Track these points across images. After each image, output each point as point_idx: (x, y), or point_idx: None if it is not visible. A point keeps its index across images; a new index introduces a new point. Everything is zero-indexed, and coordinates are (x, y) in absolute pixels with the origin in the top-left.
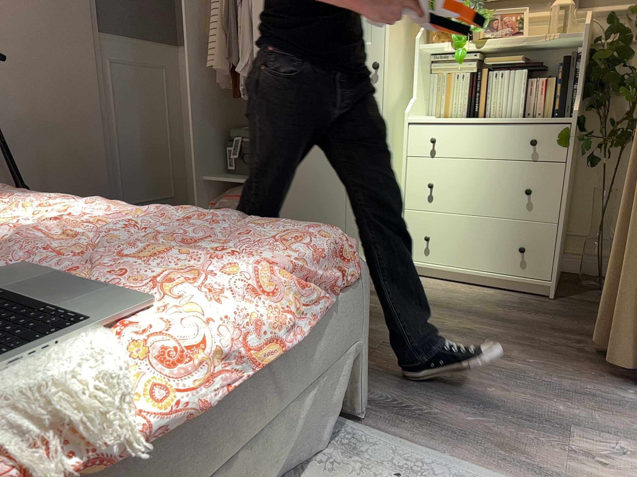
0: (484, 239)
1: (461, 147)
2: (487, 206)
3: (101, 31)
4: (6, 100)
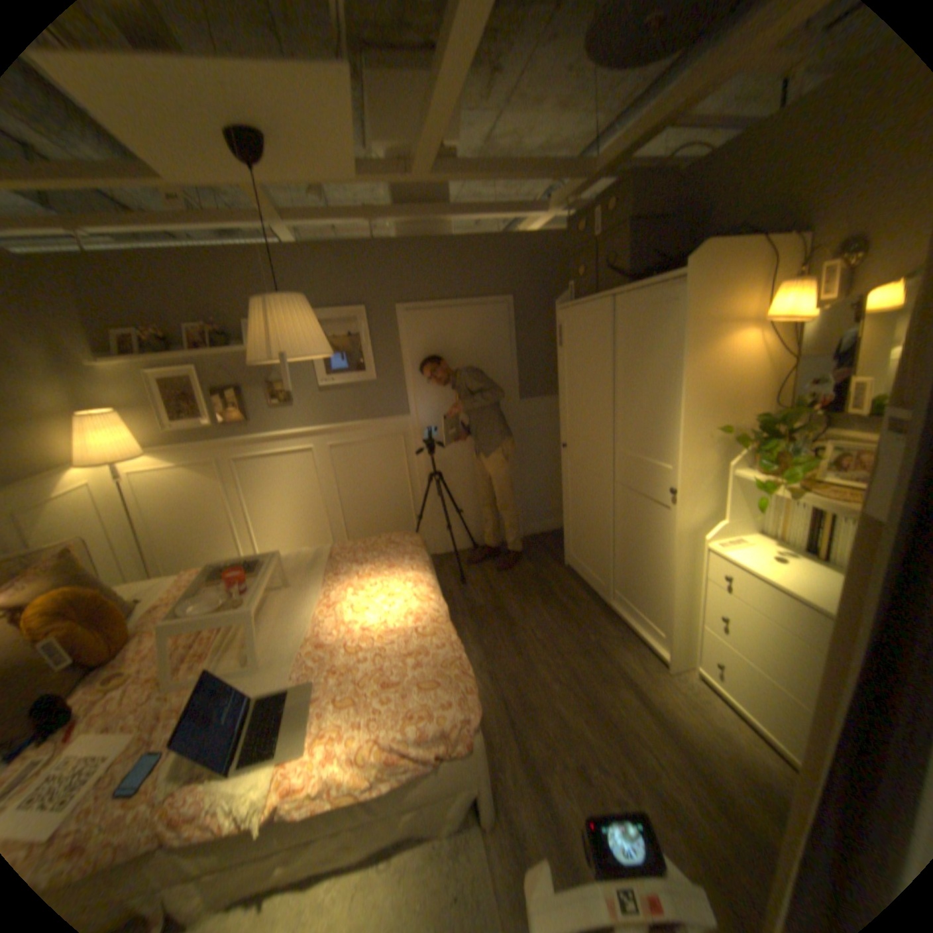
0: (777, 707)
1: (757, 600)
2: (781, 676)
3: (521, 399)
4: (455, 459)
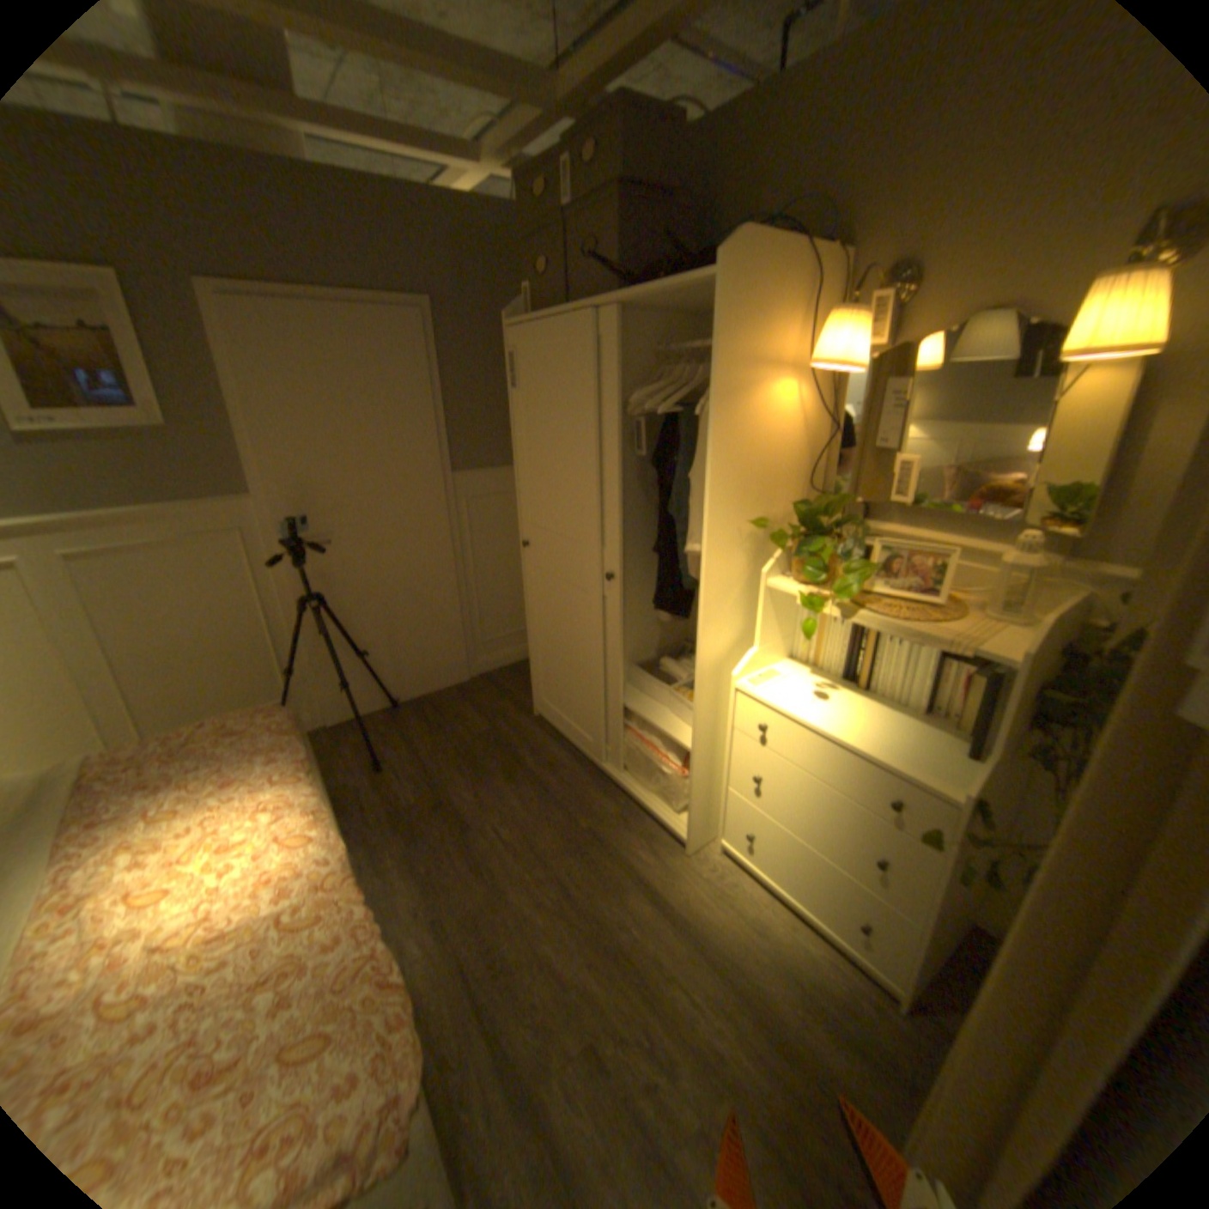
0: (819, 882)
1: (798, 753)
2: (826, 845)
3: (454, 470)
4: (348, 567)
